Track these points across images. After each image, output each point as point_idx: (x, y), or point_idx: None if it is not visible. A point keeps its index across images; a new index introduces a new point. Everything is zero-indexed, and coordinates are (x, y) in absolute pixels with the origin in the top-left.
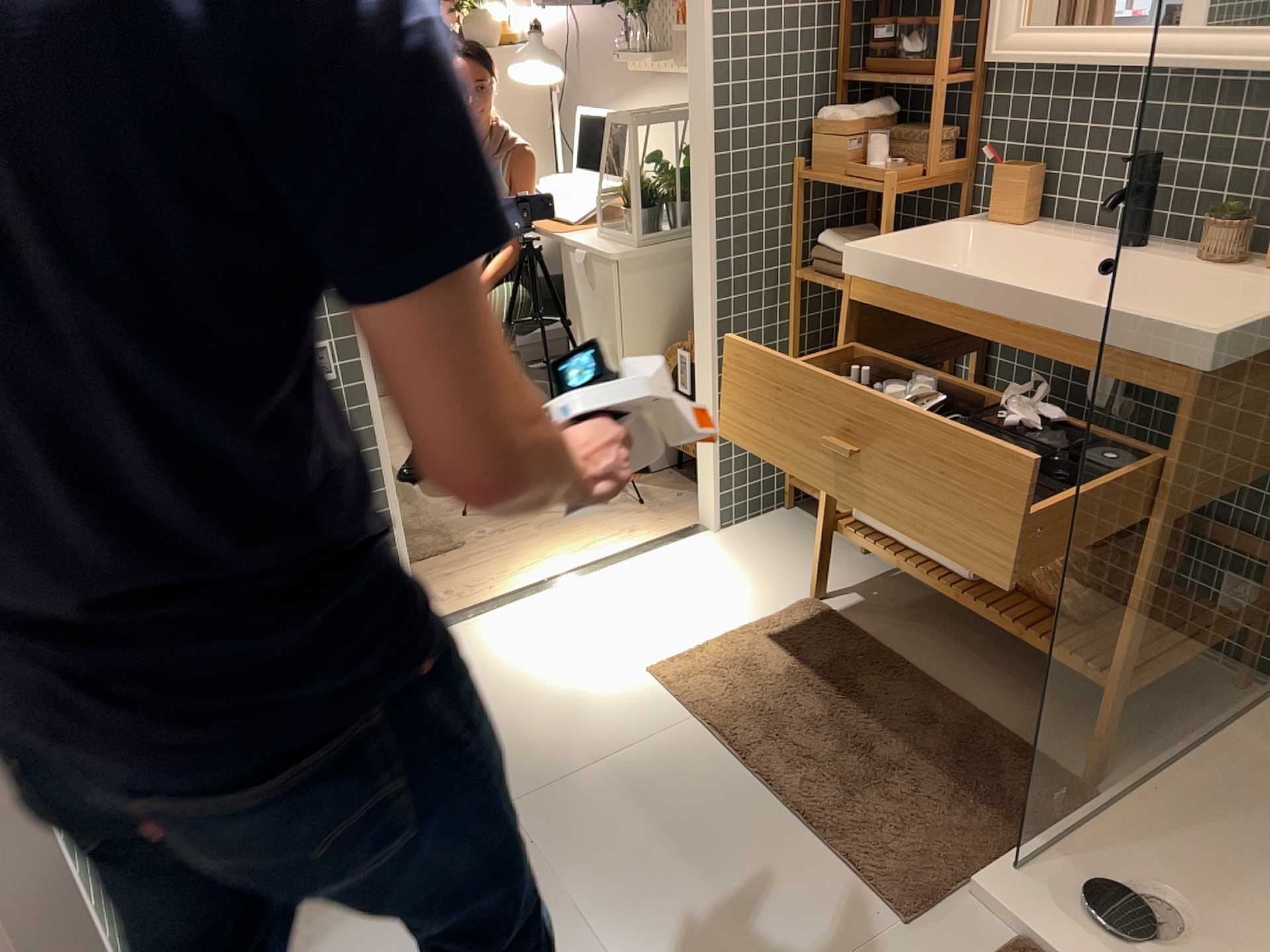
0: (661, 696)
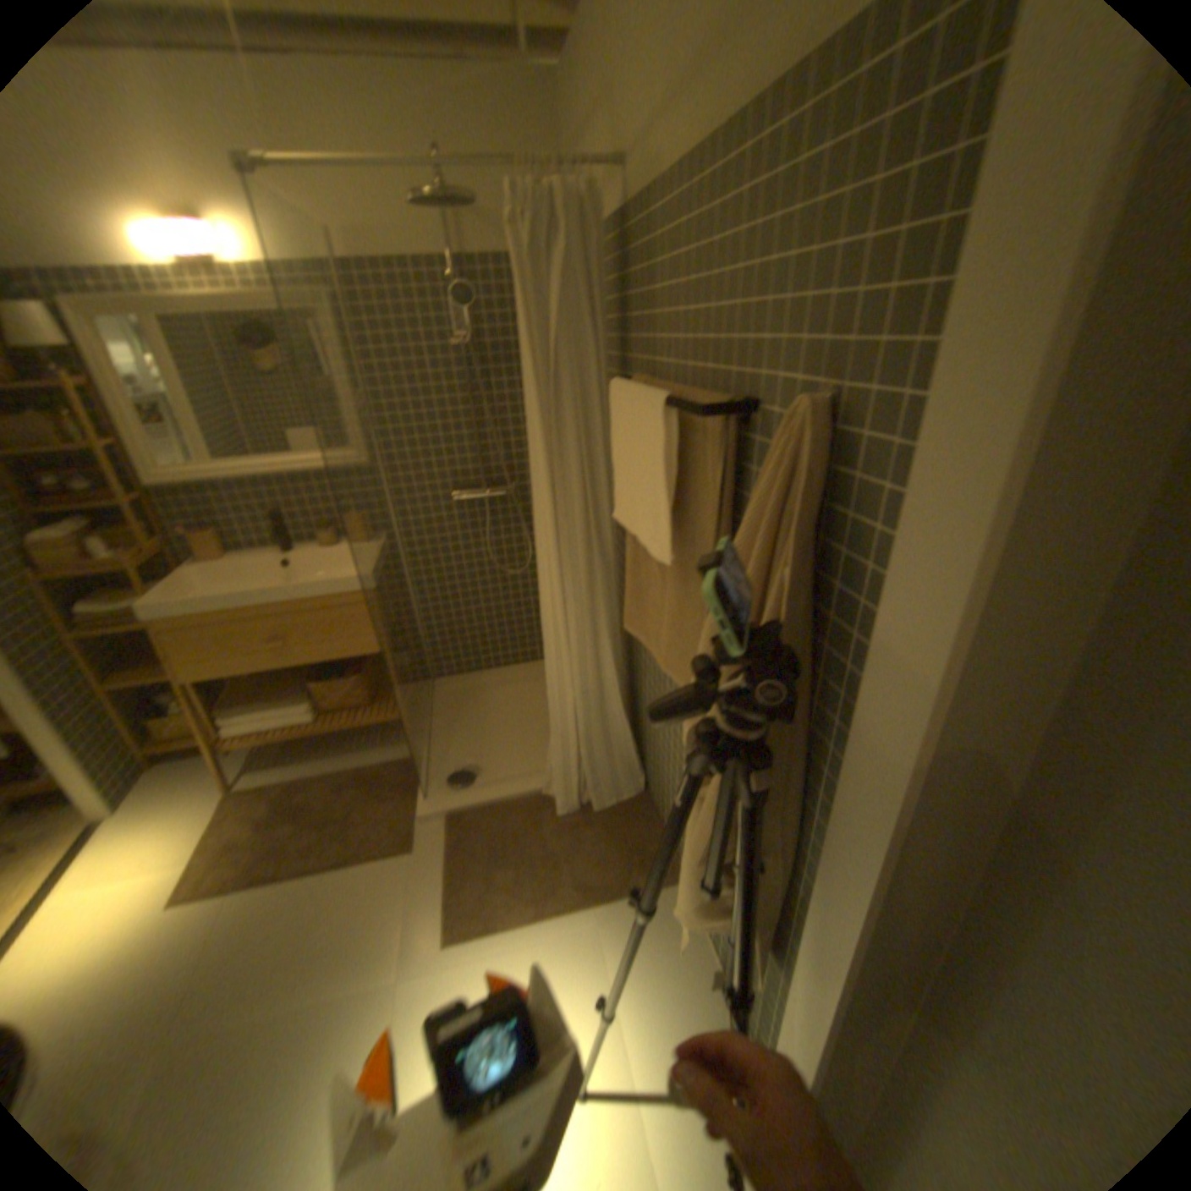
0: (193, 905)
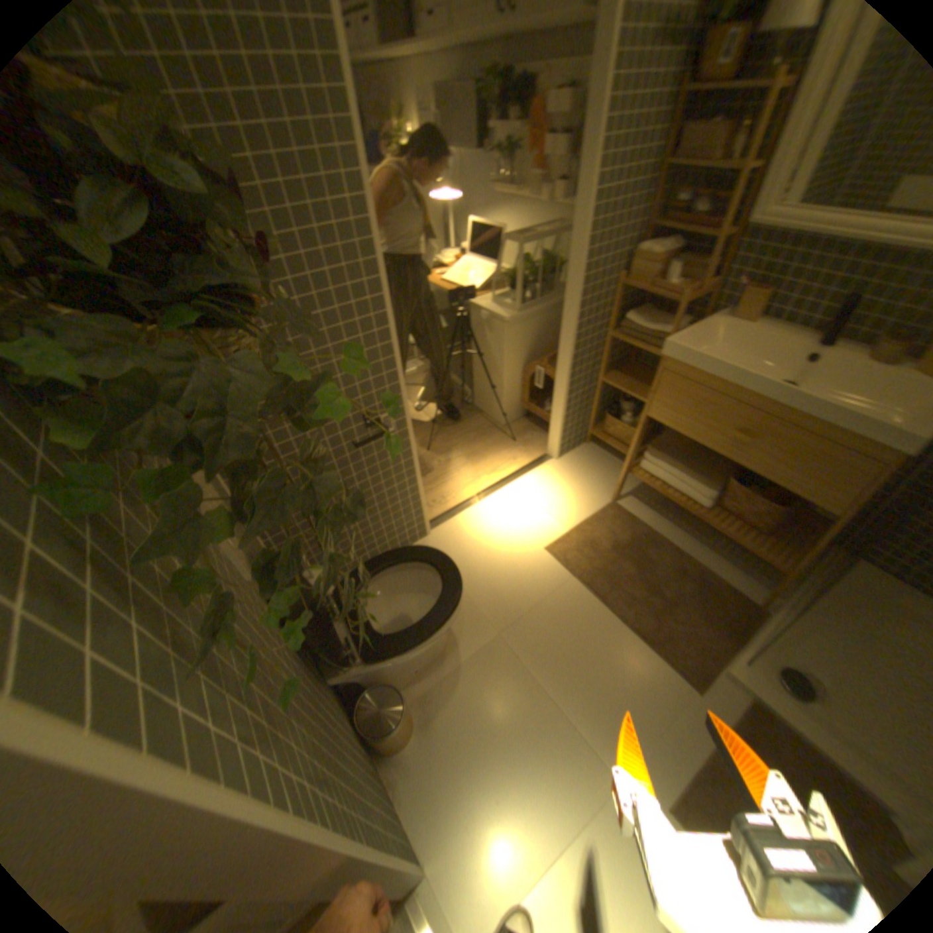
0: (554, 564)
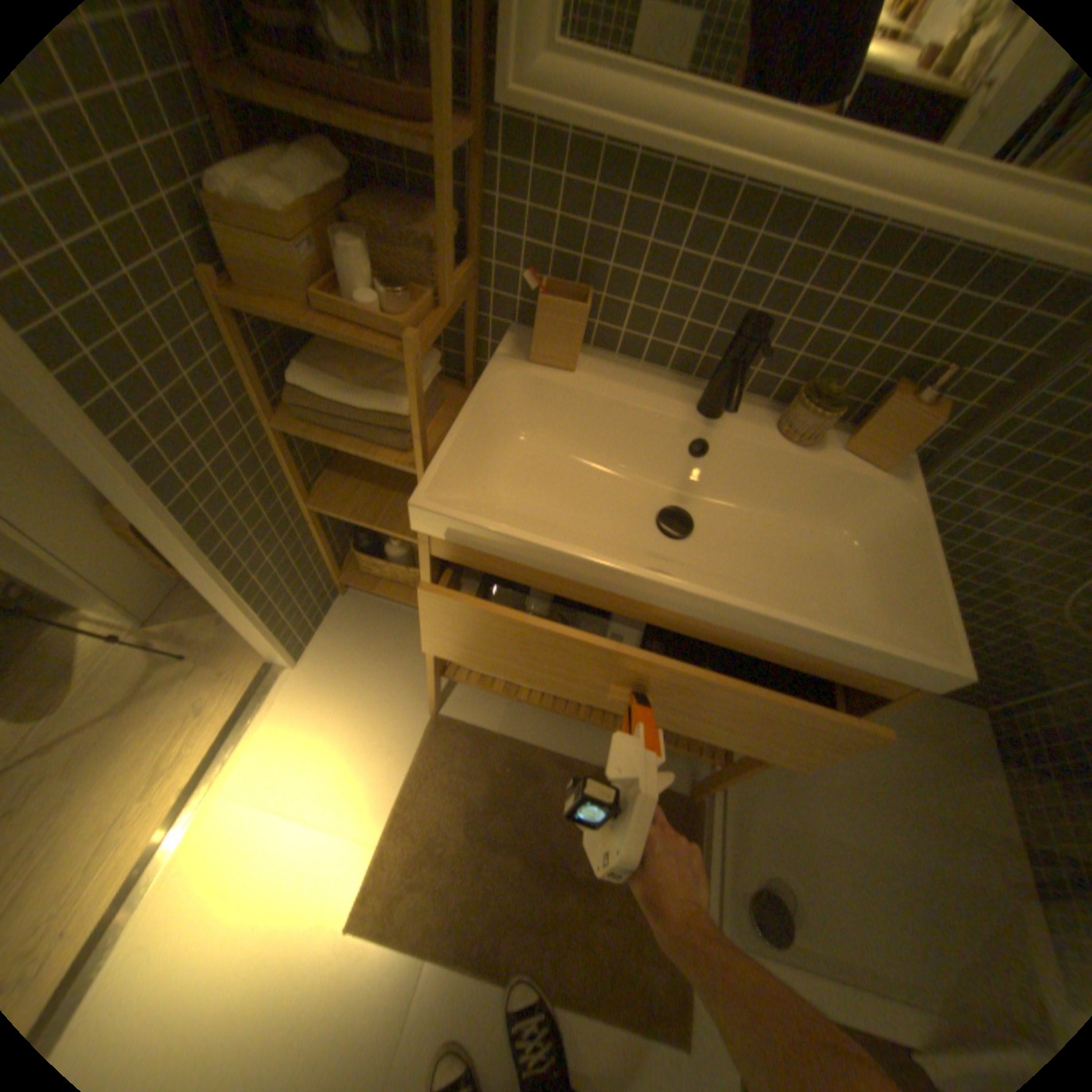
0: (378, 960)
